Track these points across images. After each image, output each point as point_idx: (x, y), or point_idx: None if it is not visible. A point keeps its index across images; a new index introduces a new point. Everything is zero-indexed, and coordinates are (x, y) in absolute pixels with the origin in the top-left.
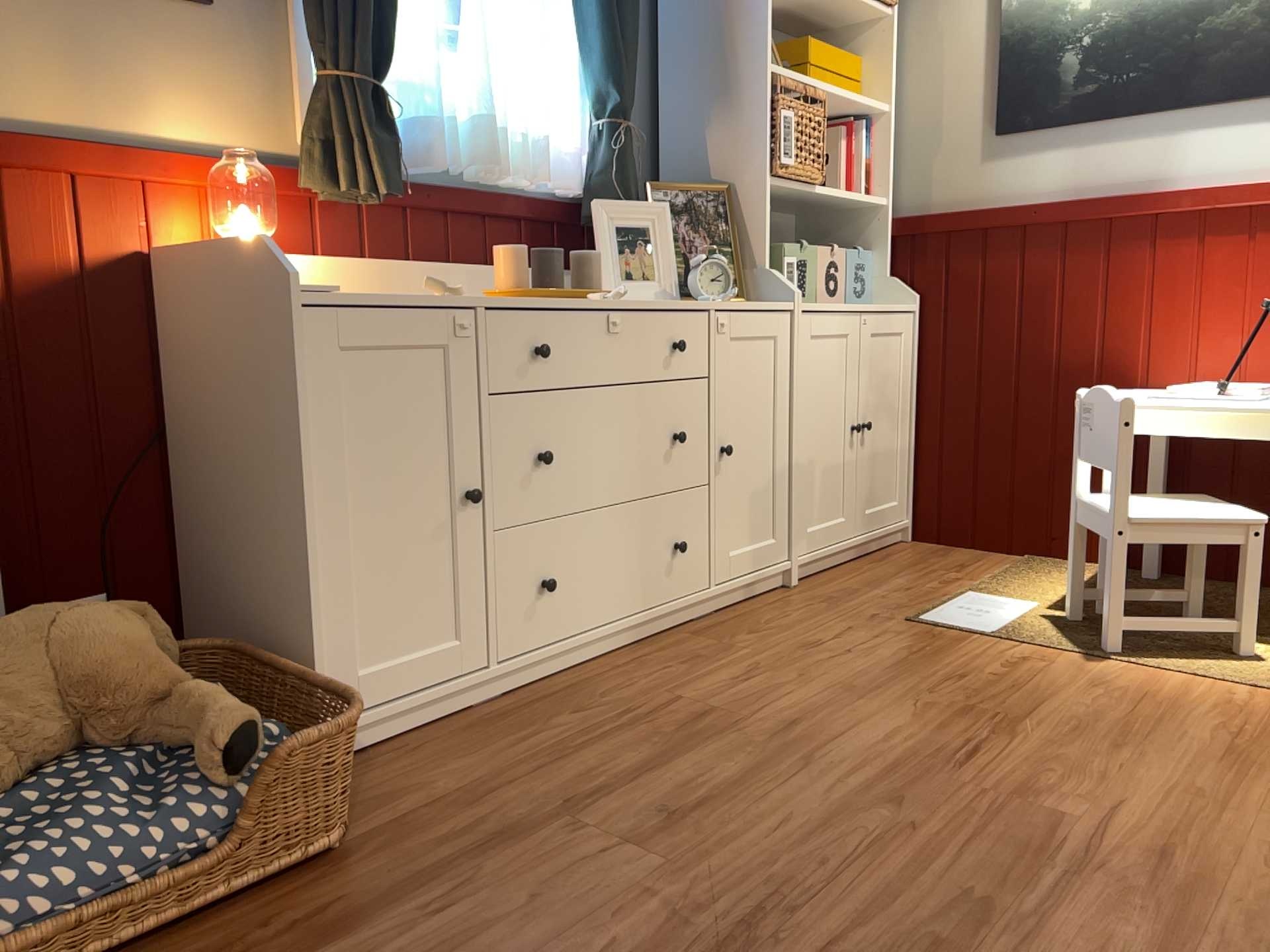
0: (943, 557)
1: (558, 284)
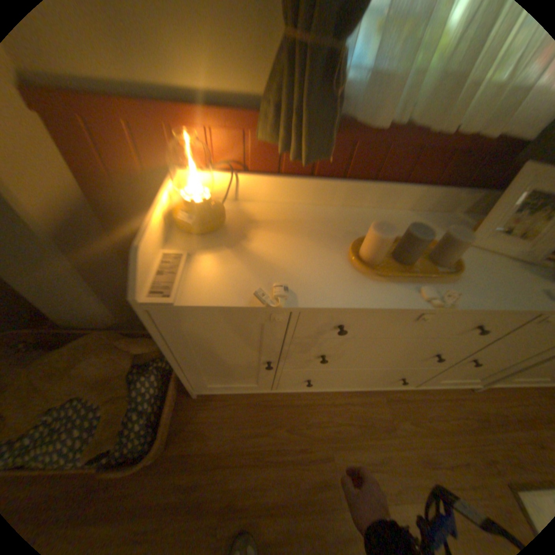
0: None
1: (416, 257)
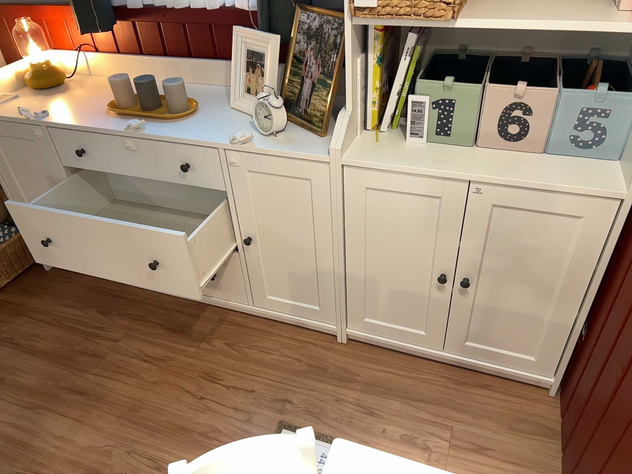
0: (504, 426)
1: (151, 106)
